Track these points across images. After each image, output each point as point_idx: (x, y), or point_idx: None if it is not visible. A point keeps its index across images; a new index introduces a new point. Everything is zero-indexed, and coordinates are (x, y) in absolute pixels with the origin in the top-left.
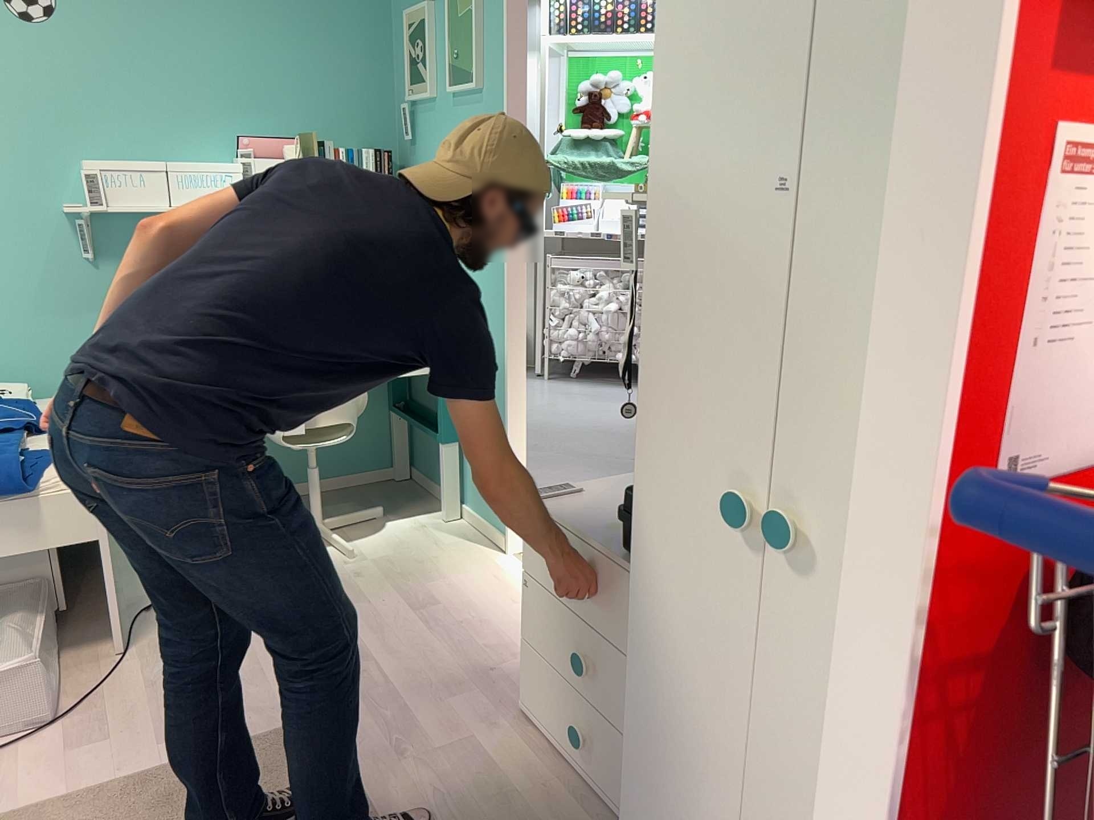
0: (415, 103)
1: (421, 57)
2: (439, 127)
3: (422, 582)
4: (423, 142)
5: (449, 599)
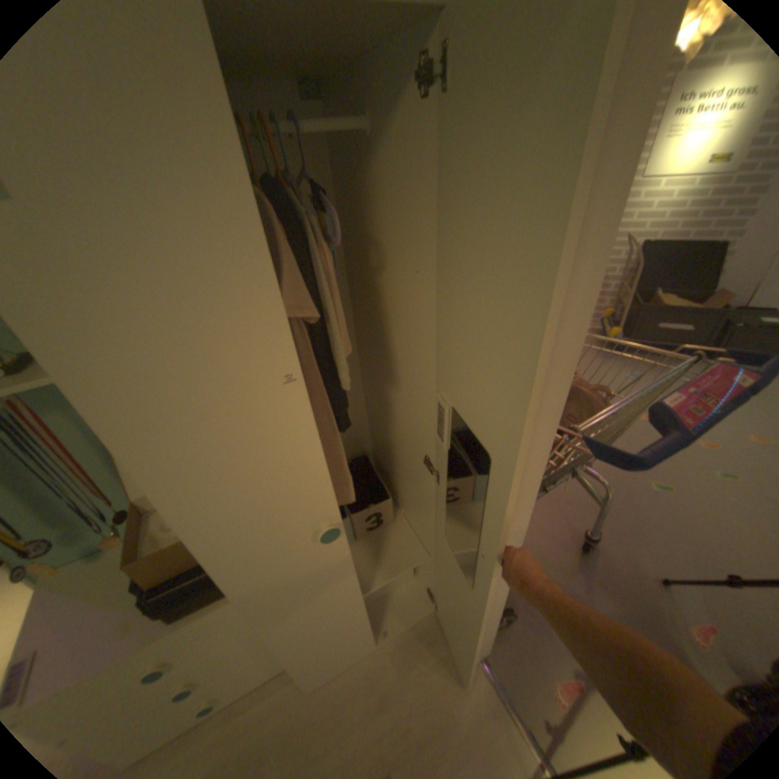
0: None
1: None
2: None
3: None
4: None
5: None
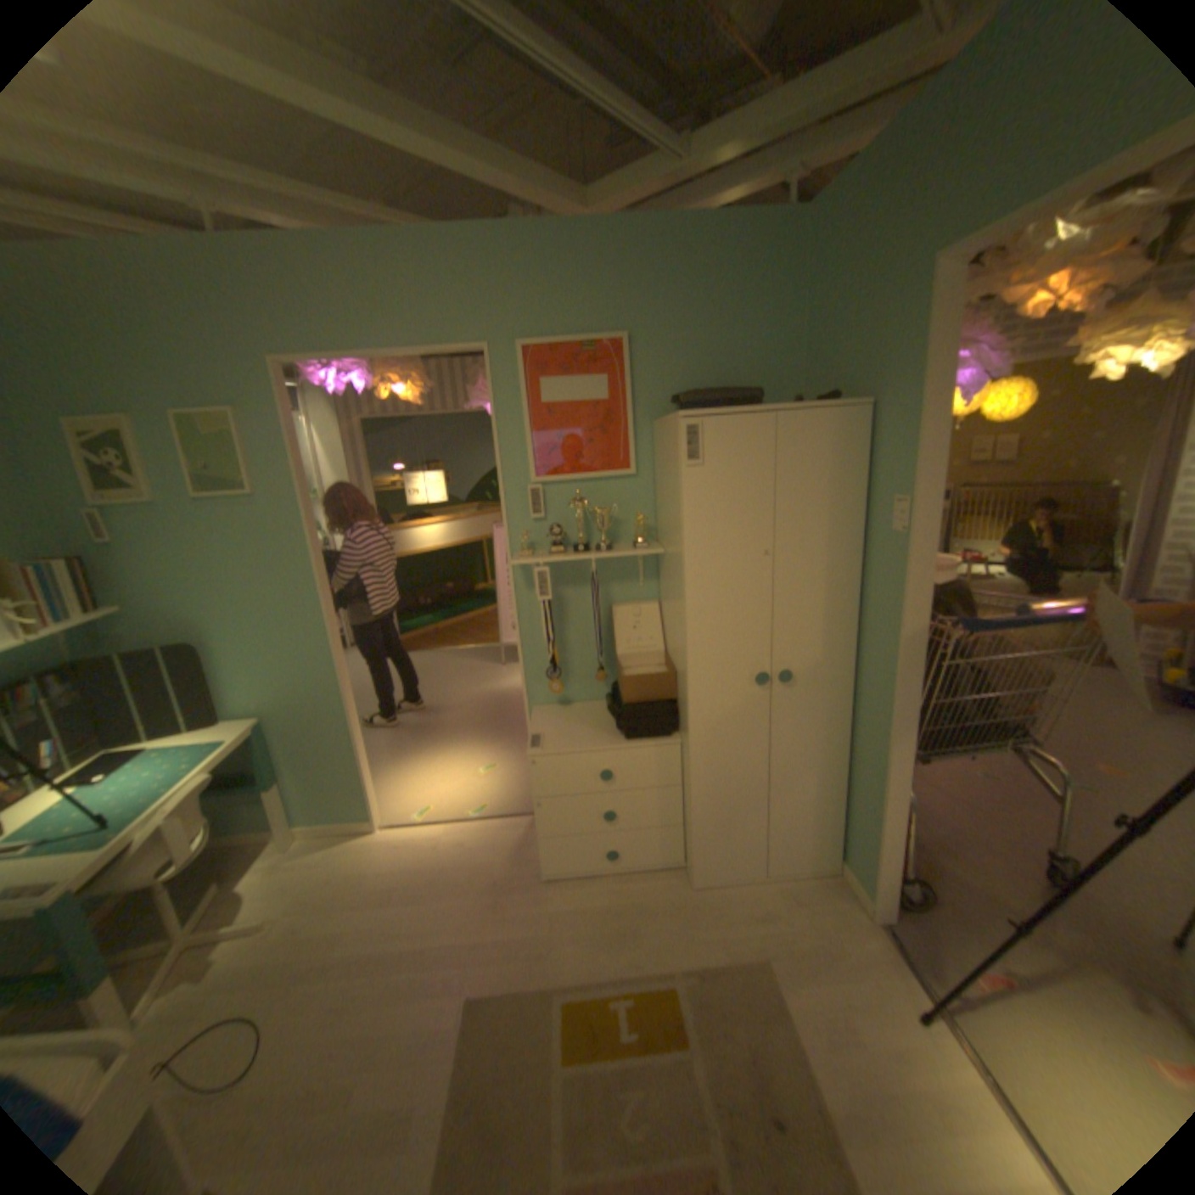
0: (104, 507)
1: (117, 465)
2: (168, 528)
3: (355, 892)
4: (132, 543)
5: (394, 883)
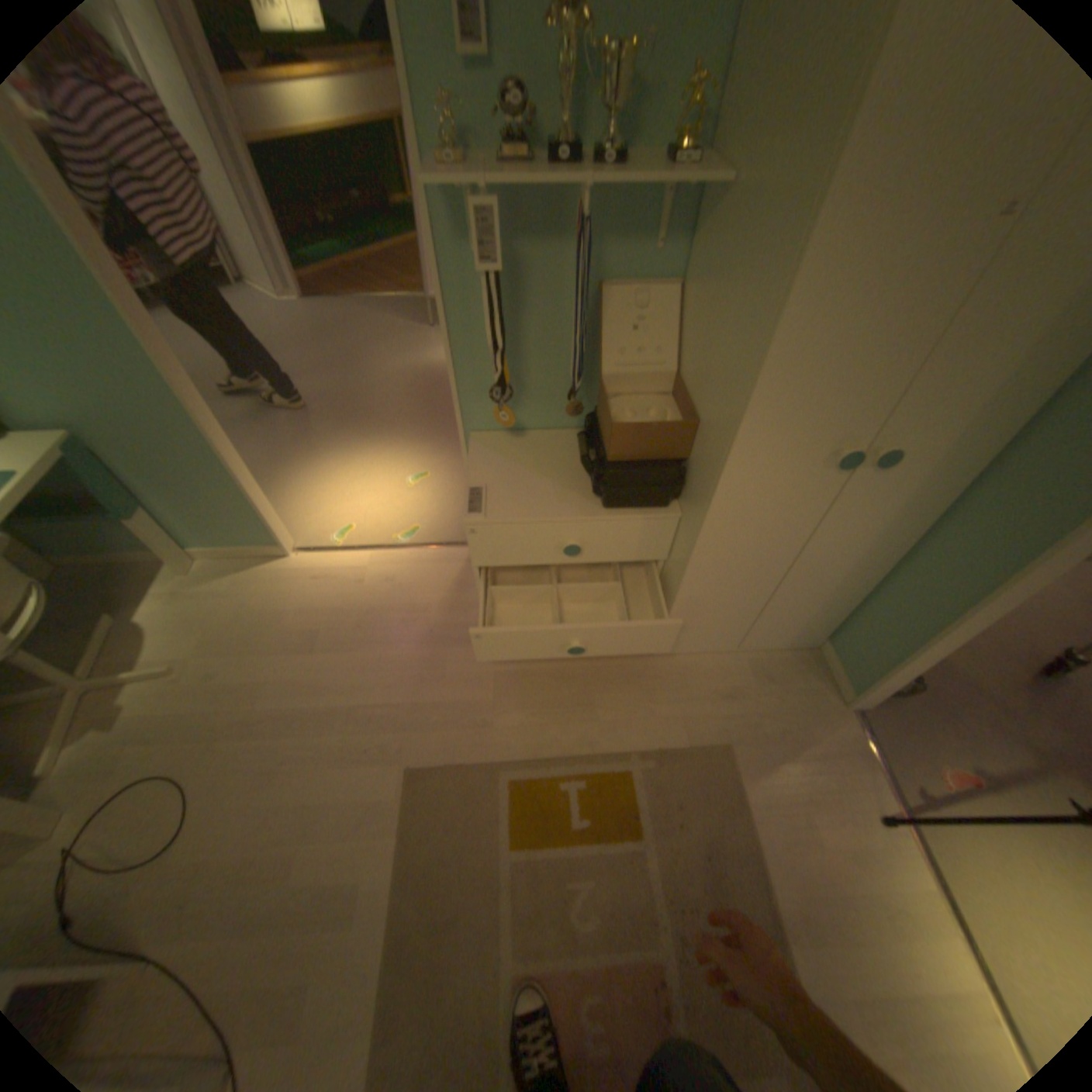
0: None
1: None
2: None
3: (272, 631)
4: None
5: (316, 622)
